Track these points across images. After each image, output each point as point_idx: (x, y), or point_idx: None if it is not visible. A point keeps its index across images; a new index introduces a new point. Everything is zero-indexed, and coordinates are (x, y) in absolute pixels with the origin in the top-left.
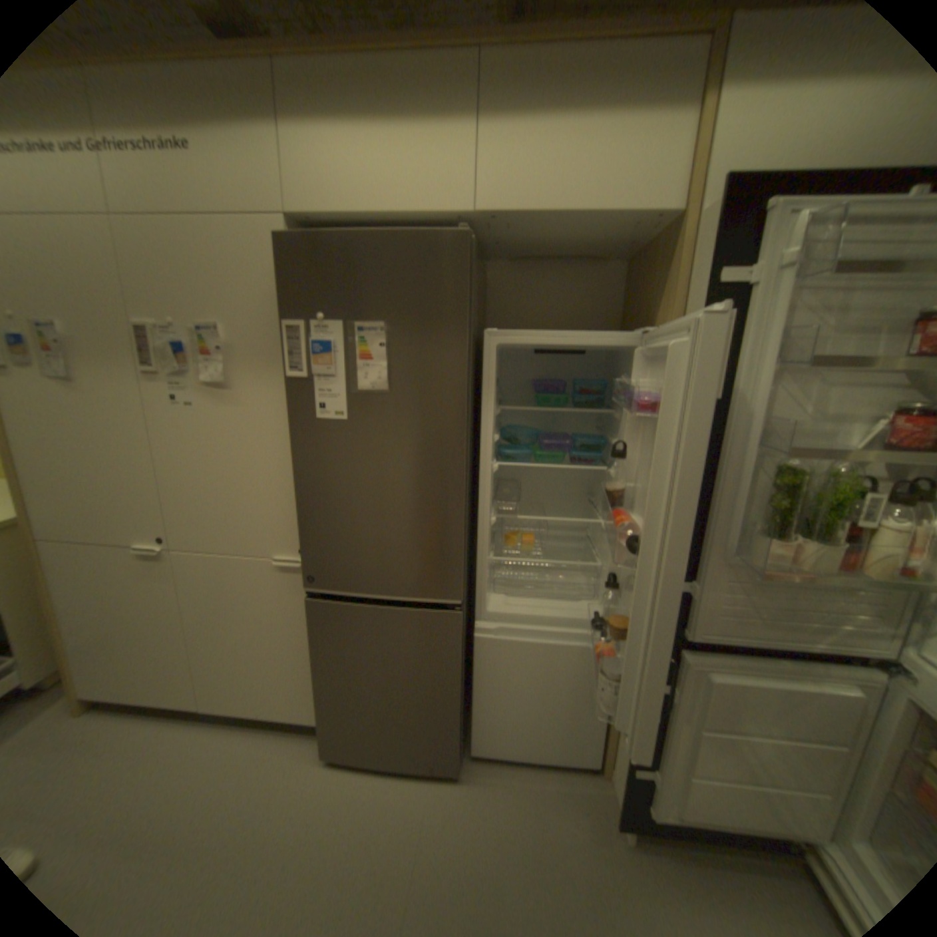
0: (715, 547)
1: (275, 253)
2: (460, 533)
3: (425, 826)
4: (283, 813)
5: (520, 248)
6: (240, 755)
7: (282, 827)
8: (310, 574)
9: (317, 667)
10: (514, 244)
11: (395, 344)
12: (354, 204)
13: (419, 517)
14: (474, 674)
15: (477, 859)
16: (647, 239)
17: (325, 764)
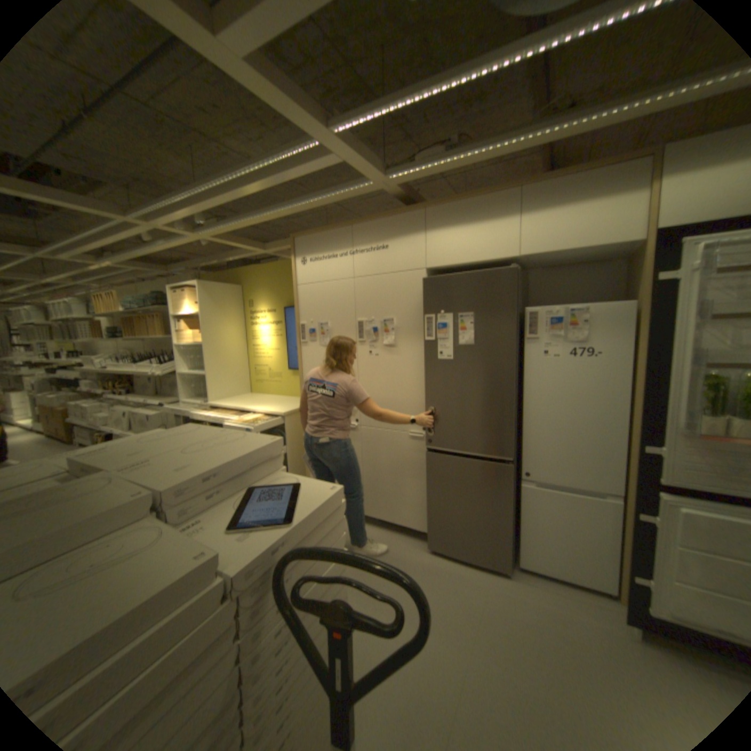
0: (674, 425)
1: (423, 287)
2: (512, 419)
3: (491, 593)
4: (412, 567)
5: (549, 264)
6: (386, 540)
7: (412, 573)
8: (430, 439)
9: (430, 492)
10: (544, 263)
11: (478, 323)
12: (459, 261)
13: (489, 410)
14: (522, 511)
15: (524, 615)
16: (633, 250)
17: (431, 553)
